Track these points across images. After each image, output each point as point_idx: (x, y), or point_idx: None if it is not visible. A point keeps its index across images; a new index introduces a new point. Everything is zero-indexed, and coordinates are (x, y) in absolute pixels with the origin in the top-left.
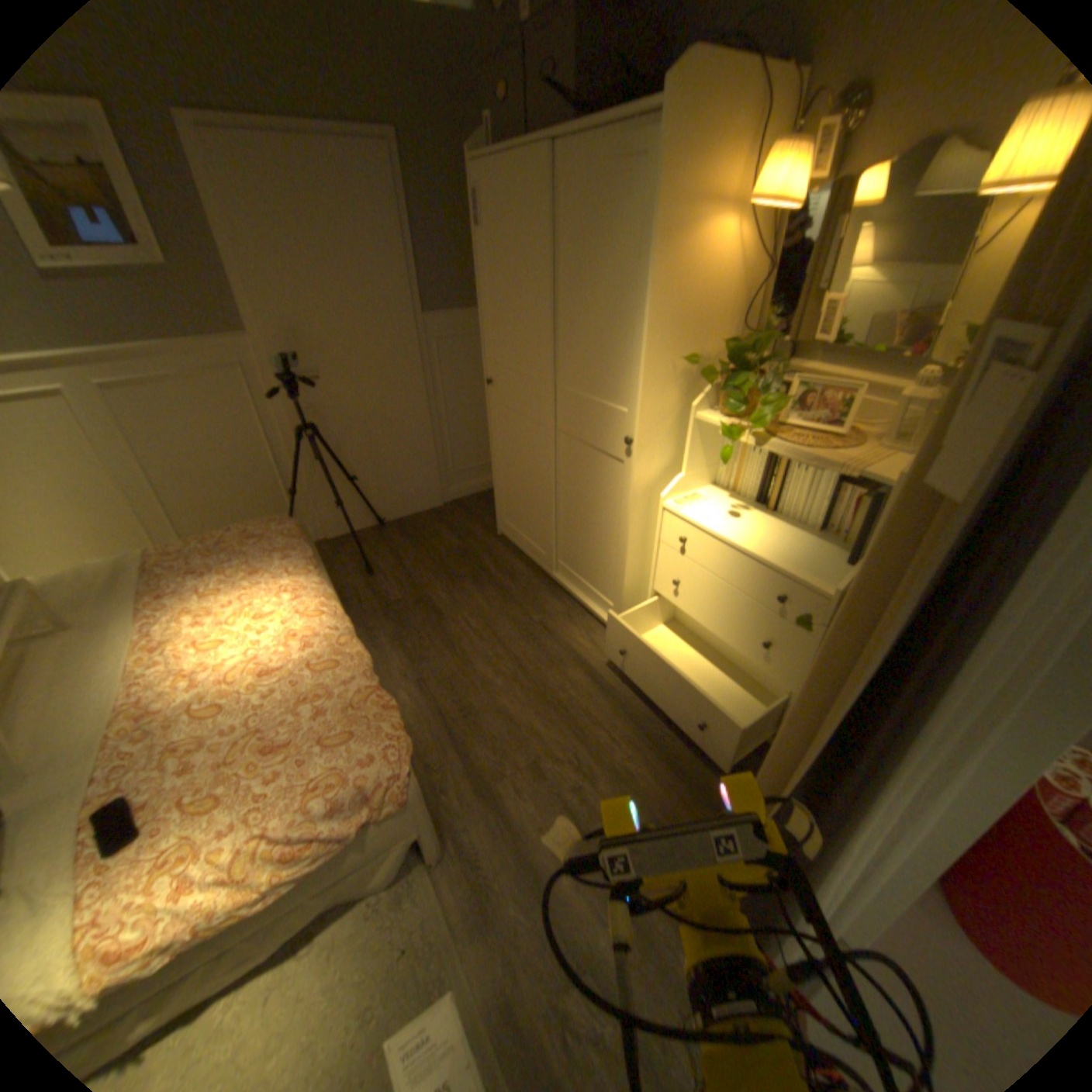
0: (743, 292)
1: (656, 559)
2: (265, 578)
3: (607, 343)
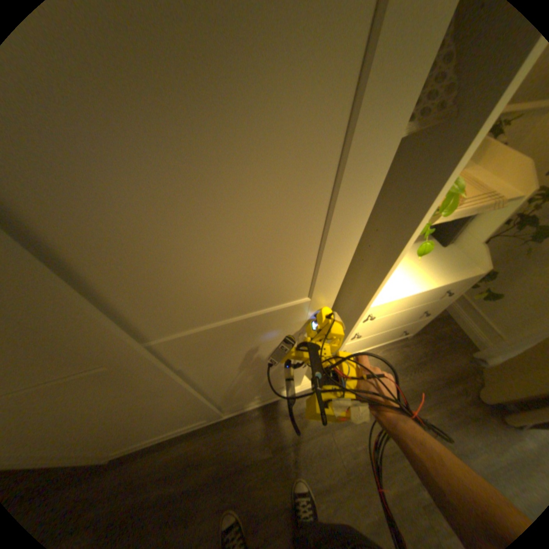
0: None
1: None
2: None
3: (292, 241)
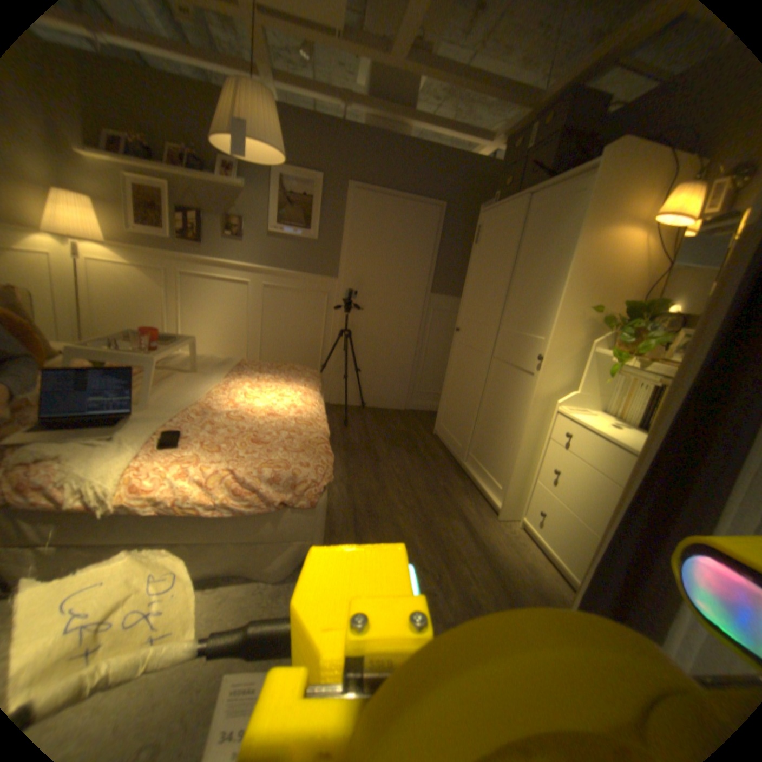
0: (647, 281)
1: (545, 454)
2: (293, 382)
3: (540, 297)
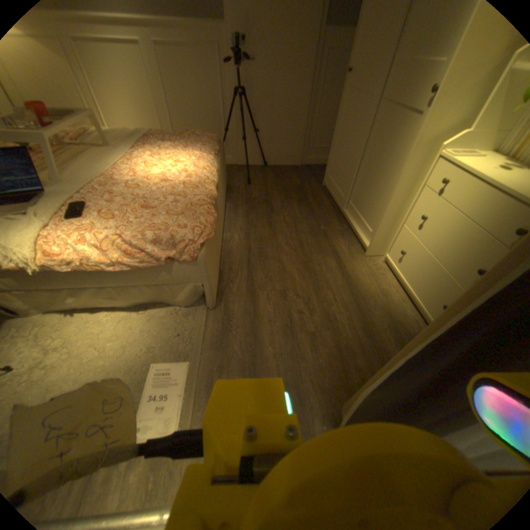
0: None
1: (417, 200)
2: (189, 148)
3: None
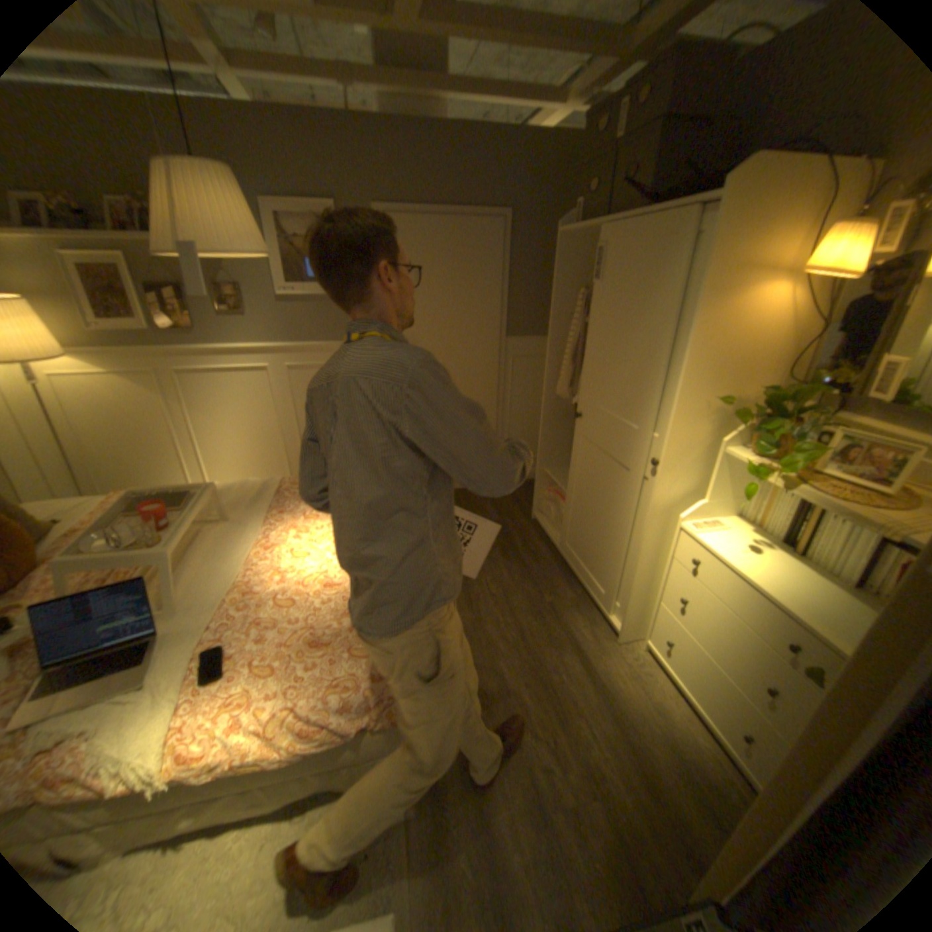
0: (793, 347)
1: (669, 575)
2: None
3: (650, 378)
